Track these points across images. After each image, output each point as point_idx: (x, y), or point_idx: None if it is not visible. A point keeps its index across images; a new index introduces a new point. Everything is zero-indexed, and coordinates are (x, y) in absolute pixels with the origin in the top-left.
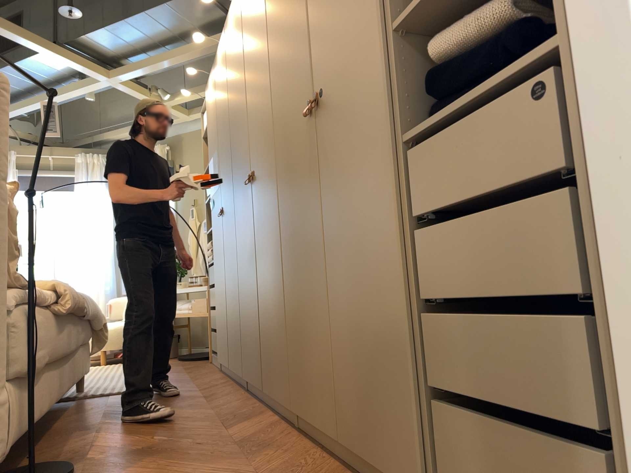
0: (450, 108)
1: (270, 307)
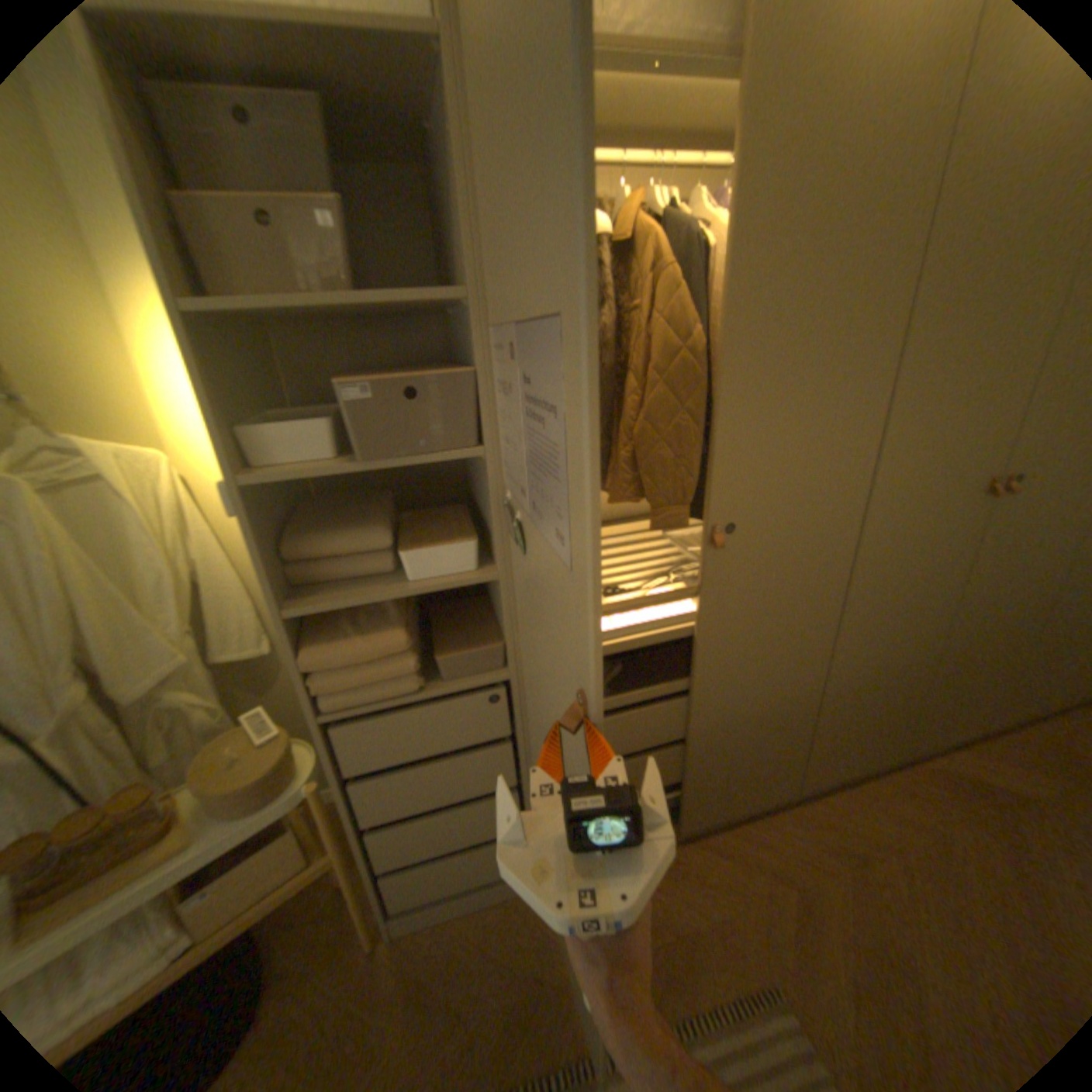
0: None
1: (980, 664)
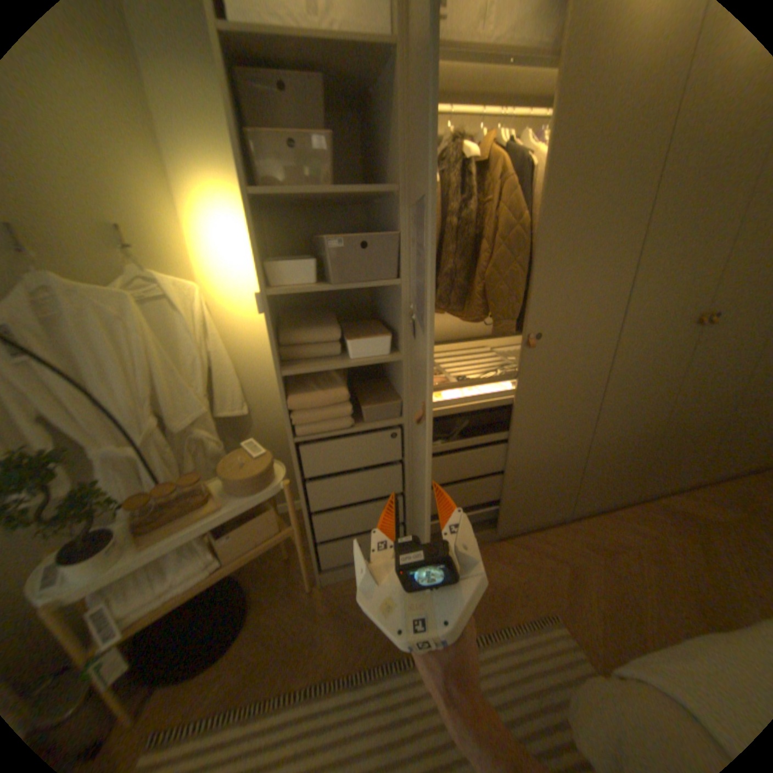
0: None
1: (690, 437)
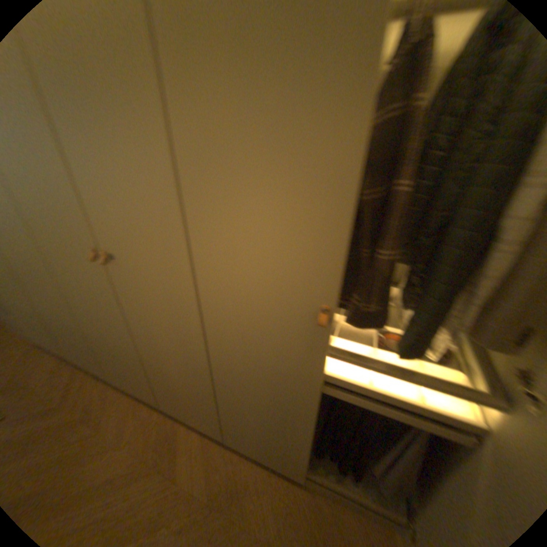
0: None
1: (171, 384)
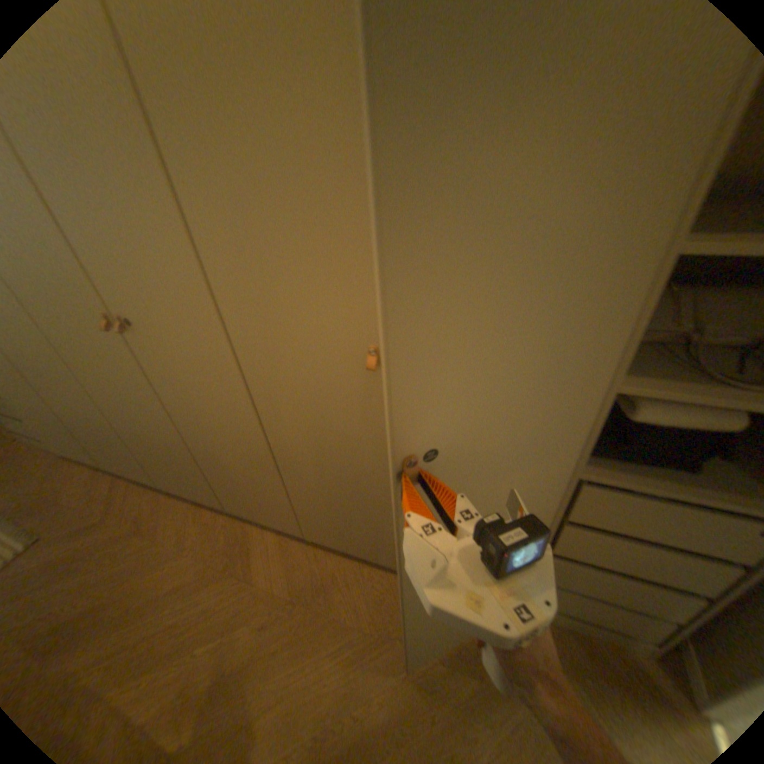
0: (674, 493)
1: (231, 474)
